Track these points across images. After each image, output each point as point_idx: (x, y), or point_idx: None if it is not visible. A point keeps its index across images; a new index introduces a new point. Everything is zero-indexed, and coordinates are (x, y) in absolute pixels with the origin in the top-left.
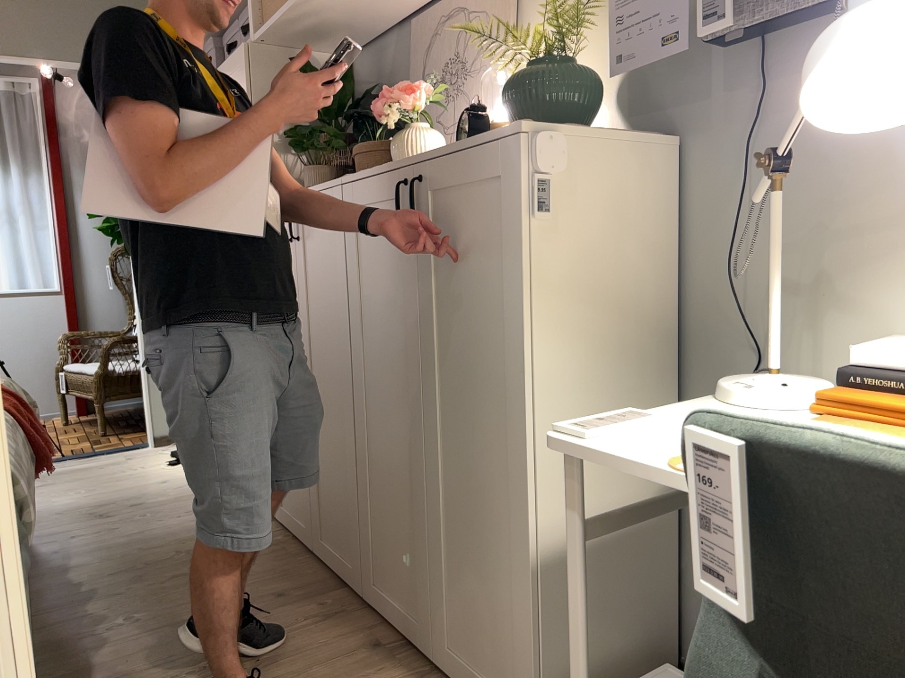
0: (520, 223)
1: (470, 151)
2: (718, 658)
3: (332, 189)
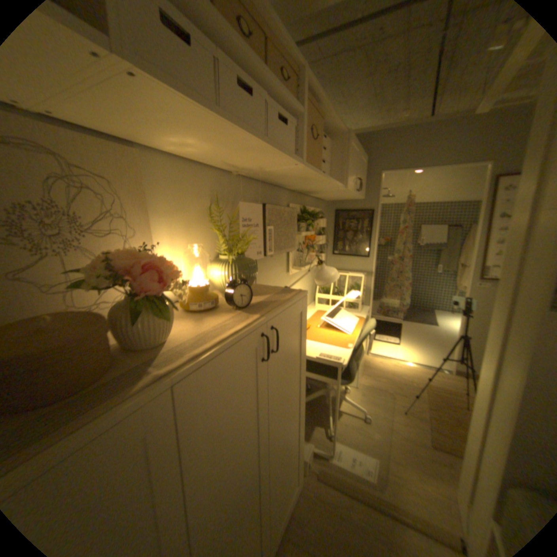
0: (305, 323)
1: (293, 303)
2: (353, 366)
3: (149, 400)
